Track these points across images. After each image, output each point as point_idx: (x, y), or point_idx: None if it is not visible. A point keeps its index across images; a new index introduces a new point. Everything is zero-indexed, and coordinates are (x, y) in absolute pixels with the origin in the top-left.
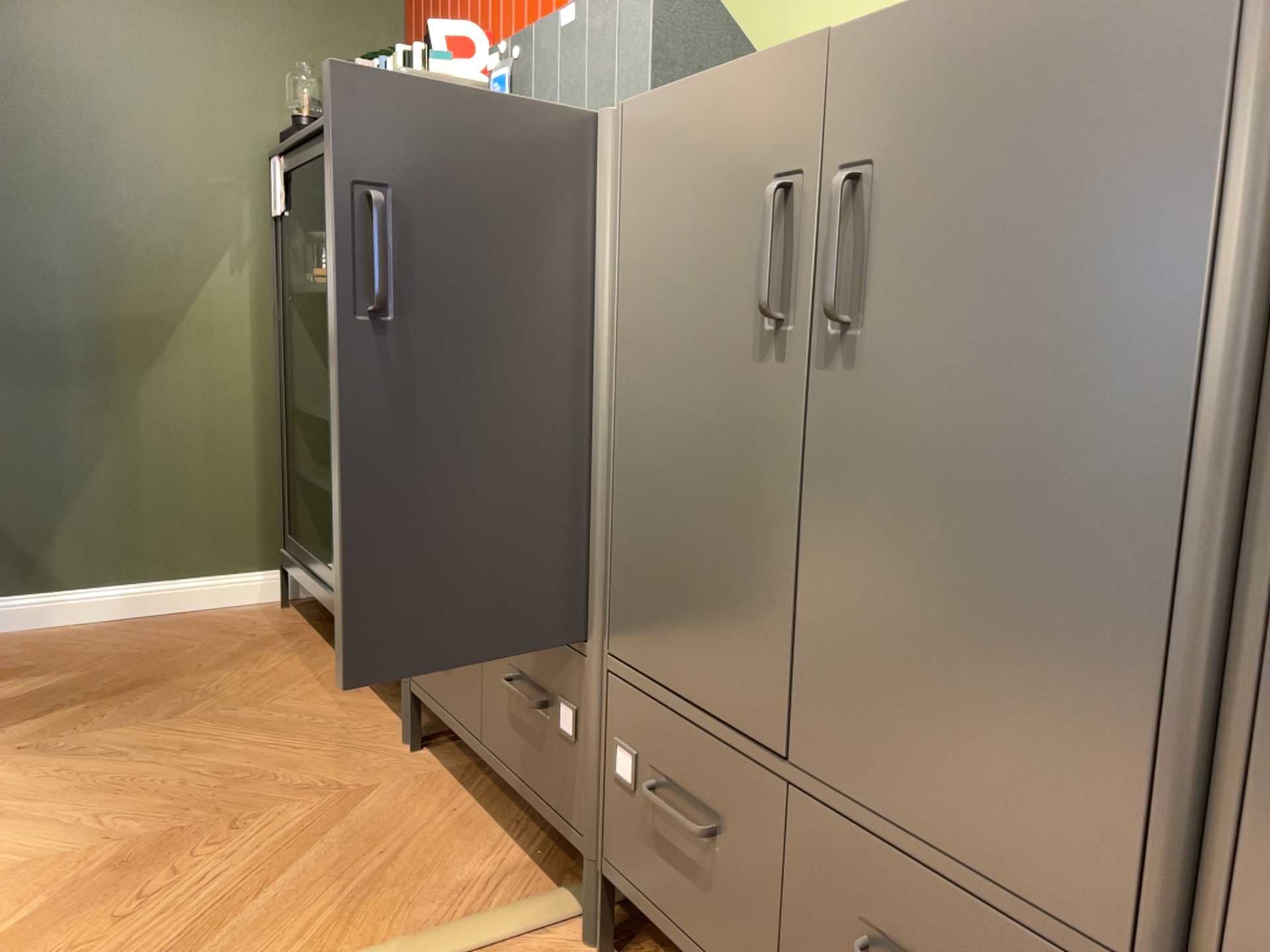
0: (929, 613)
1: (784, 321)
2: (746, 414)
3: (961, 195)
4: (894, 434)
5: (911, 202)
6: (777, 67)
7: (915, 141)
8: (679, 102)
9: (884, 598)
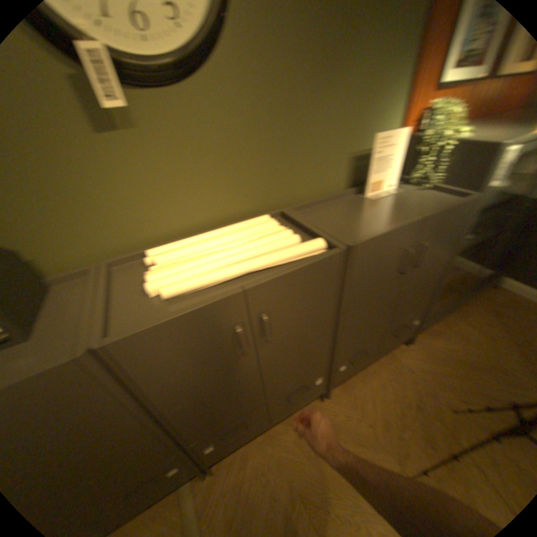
0: (296, 360)
1: (246, 349)
2: (237, 370)
3: (294, 306)
4: (284, 346)
5: (282, 312)
6: (223, 302)
7: (281, 302)
8: (162, 327)
9: (286, 366)
